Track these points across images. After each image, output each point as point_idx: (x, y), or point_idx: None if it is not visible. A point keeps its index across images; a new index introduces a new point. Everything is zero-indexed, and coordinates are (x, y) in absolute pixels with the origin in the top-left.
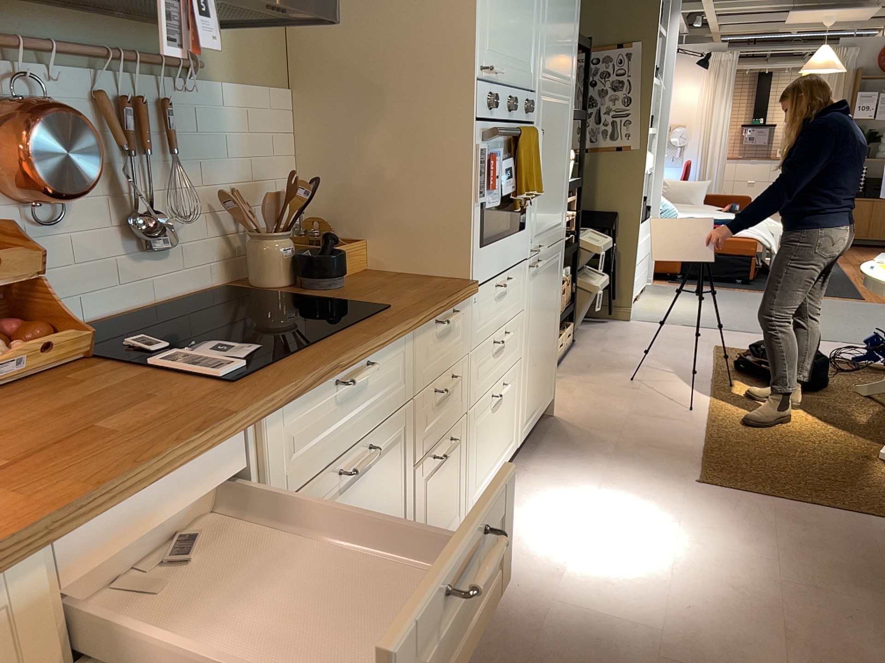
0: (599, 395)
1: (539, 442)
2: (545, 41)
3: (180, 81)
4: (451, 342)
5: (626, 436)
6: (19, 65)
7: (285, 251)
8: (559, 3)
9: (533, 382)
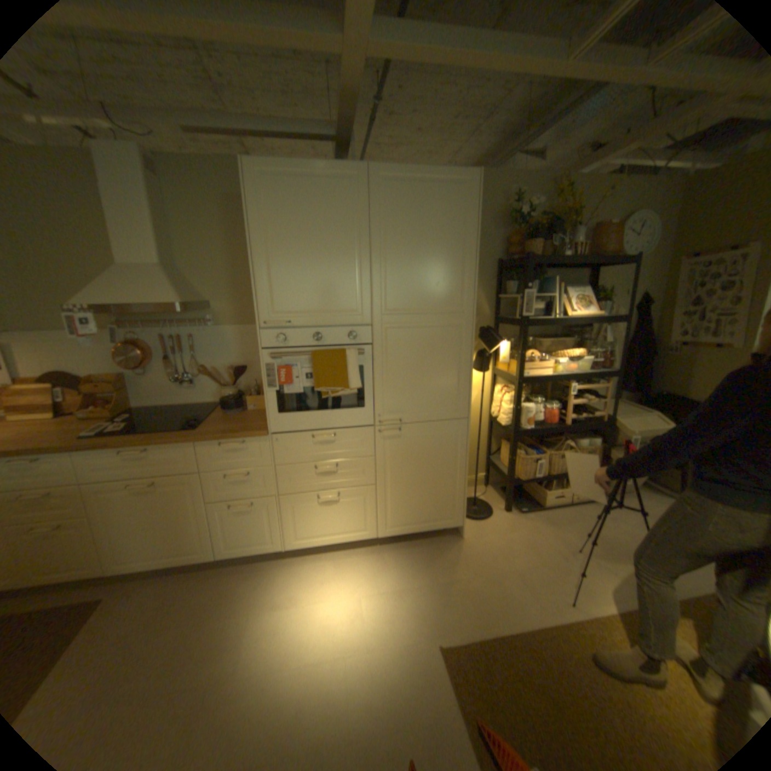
0: (525, 547)
1: (418, 547)
2: (383, 291)
3: (198, 327)
4: (244, 457)
5: (474, 584)
6: (129, 330)
7: (223, 395)
8: (412, 262)
9: (402, 505)
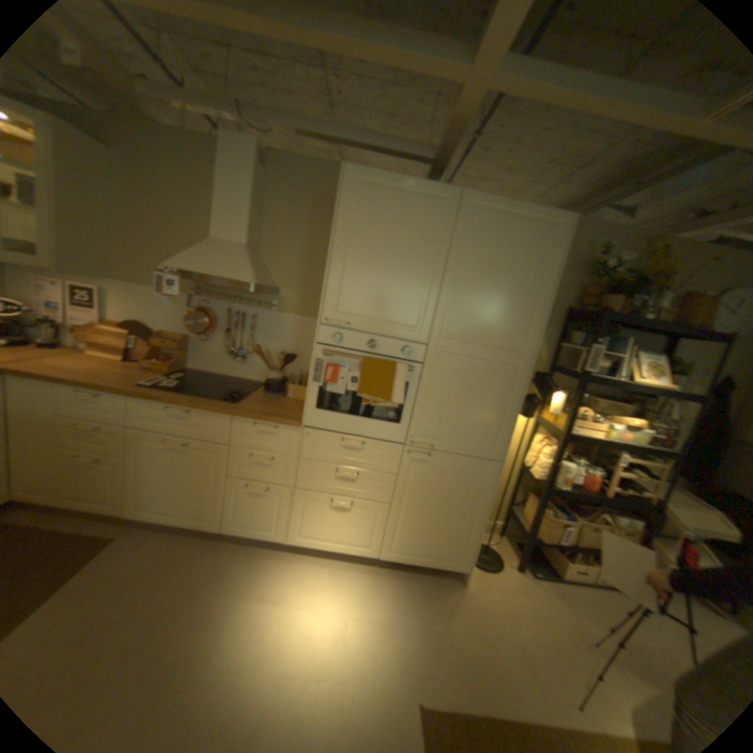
0: (533, 619)
1: (418, 582)
2: (446, 315)
3: (263, 310)
4: (273, 442)
5: (470, 643)
6: (204, 299)
7: (268, 378)
8: (483, 292)
9: (412, 534)
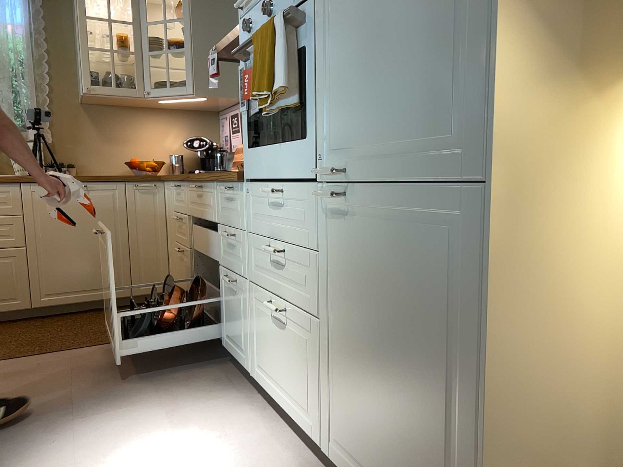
0: None
1: None
2: None
3: None
4: (234, 210)
5: None
6: None
7: None
8: None
9: (357, 408)
